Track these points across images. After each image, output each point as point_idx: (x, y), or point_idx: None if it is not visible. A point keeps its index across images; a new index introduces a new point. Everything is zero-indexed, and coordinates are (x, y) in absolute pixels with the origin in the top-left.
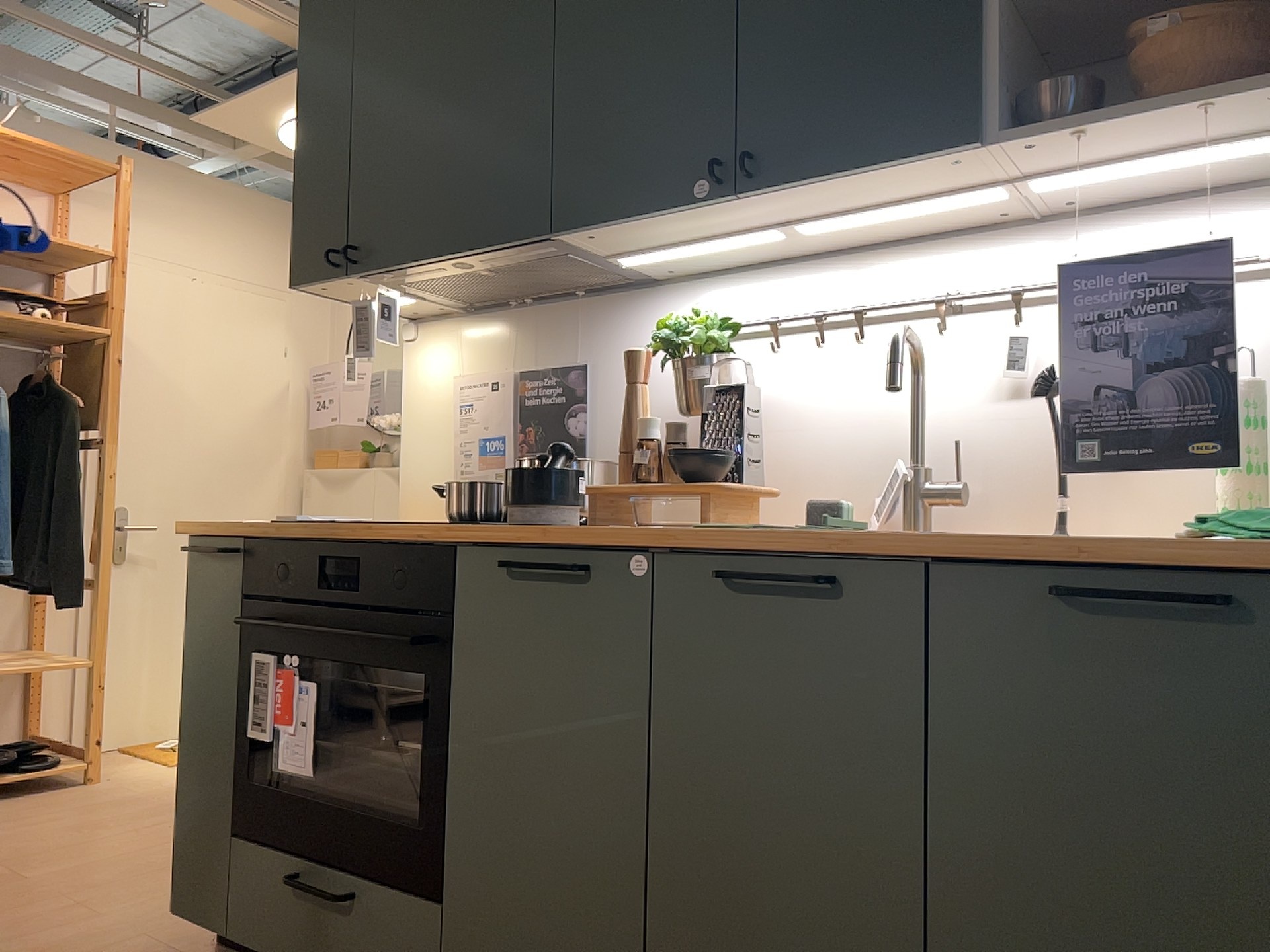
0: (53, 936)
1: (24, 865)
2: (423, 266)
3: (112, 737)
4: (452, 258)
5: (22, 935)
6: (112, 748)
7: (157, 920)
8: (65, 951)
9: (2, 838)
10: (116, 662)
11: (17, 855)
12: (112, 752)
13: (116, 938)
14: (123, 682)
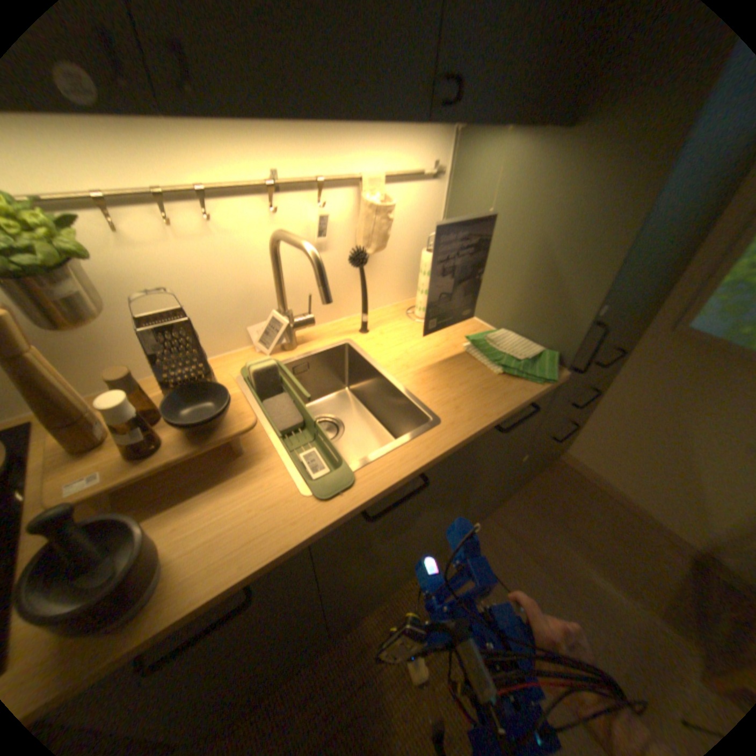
0: None
1: None
2: None
3: None
4: None
5: None
6: None
7: None
8: None
9: None
10: None
11: None
12: None
13: None
14: None
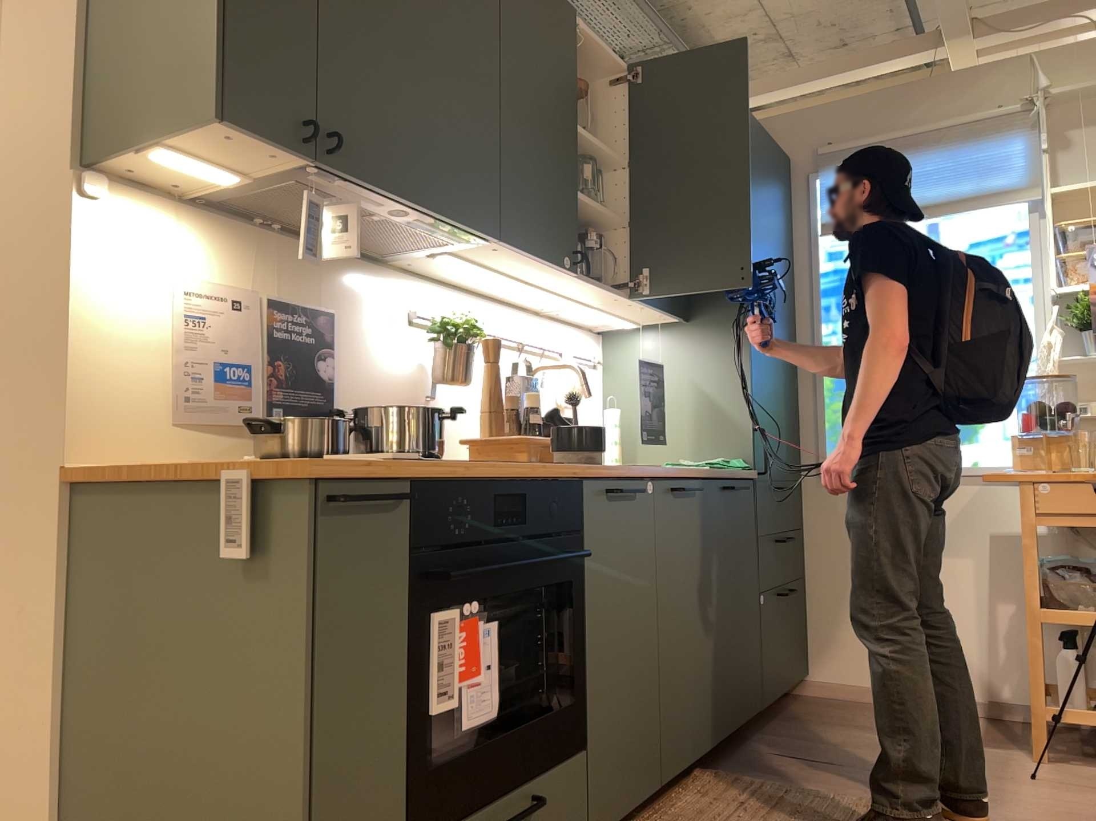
0: None
1: None
2: (386, 197)
3: None
4: (417, 208)
5: None
6: None
7: None
8: None
9: None
10: None
11: None
12: None
13: None
14: None
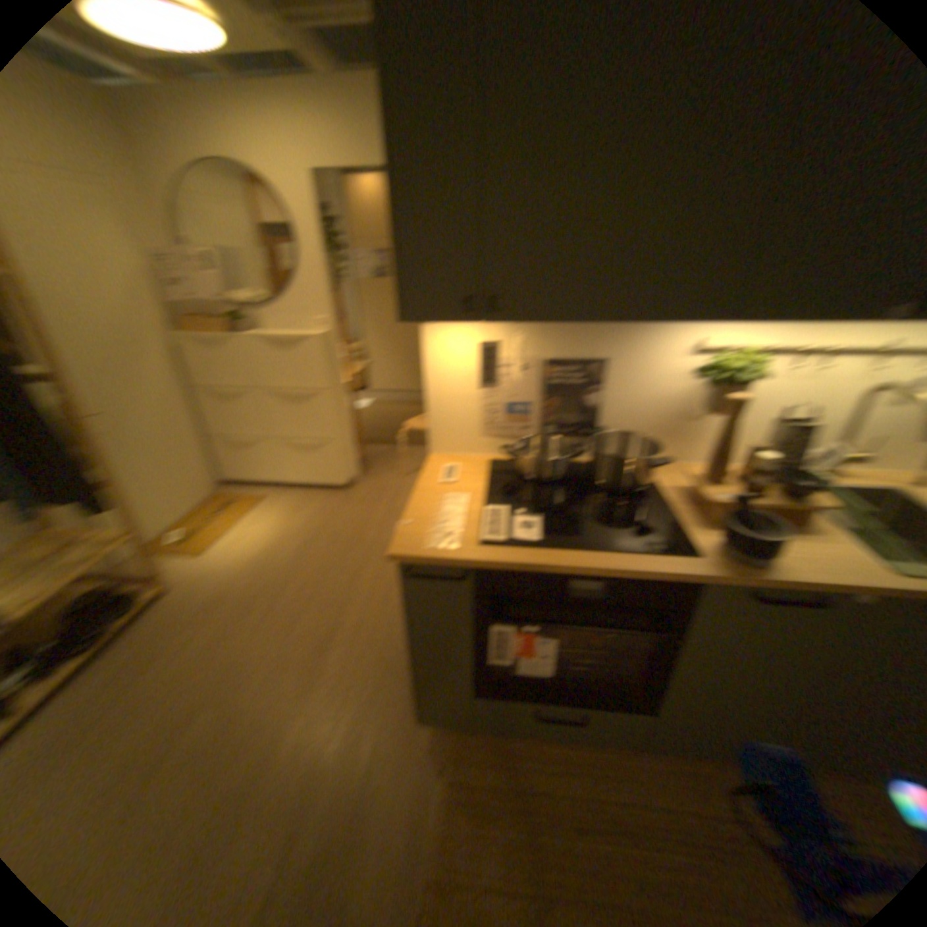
0: (334, 751)
1: (232, 693)
2: (569, 319)
3: (142, 544)
4: (608, 319)
5: (314, 760)
6: (145, 549)
7: (373, 705)
8: (357, 761)
9: (180, 672)
10: (122, 504)
11: (214, 686)
12: (149, 553)
13: (371, 733)
14: (132, 512)
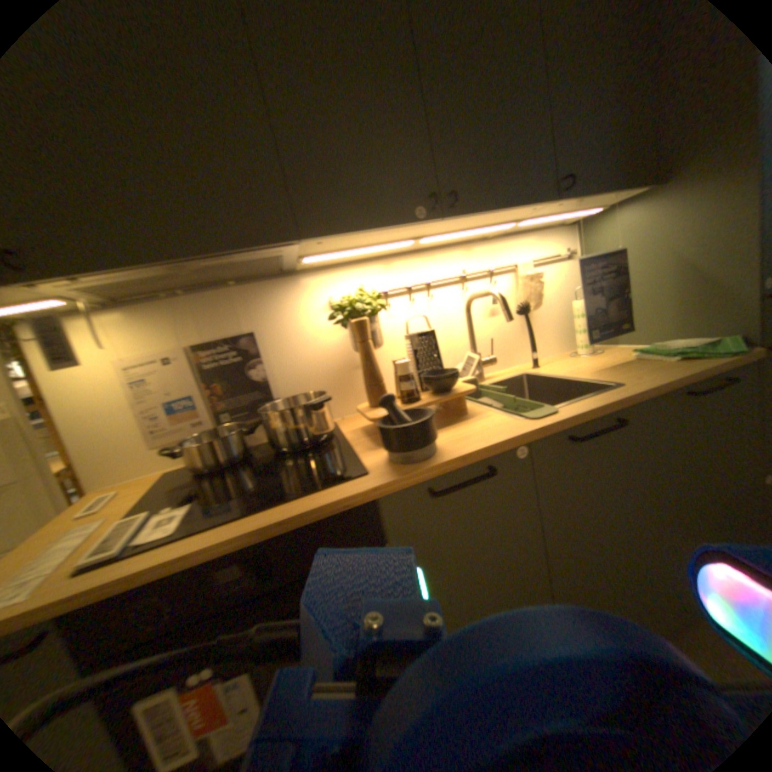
0: None
1: None
2: (127, 269)
3: None
4: (171, 261)
5: None
6: None
7: None
8: None
9: None
10: None
11: None
12: None
13: None
14: None
